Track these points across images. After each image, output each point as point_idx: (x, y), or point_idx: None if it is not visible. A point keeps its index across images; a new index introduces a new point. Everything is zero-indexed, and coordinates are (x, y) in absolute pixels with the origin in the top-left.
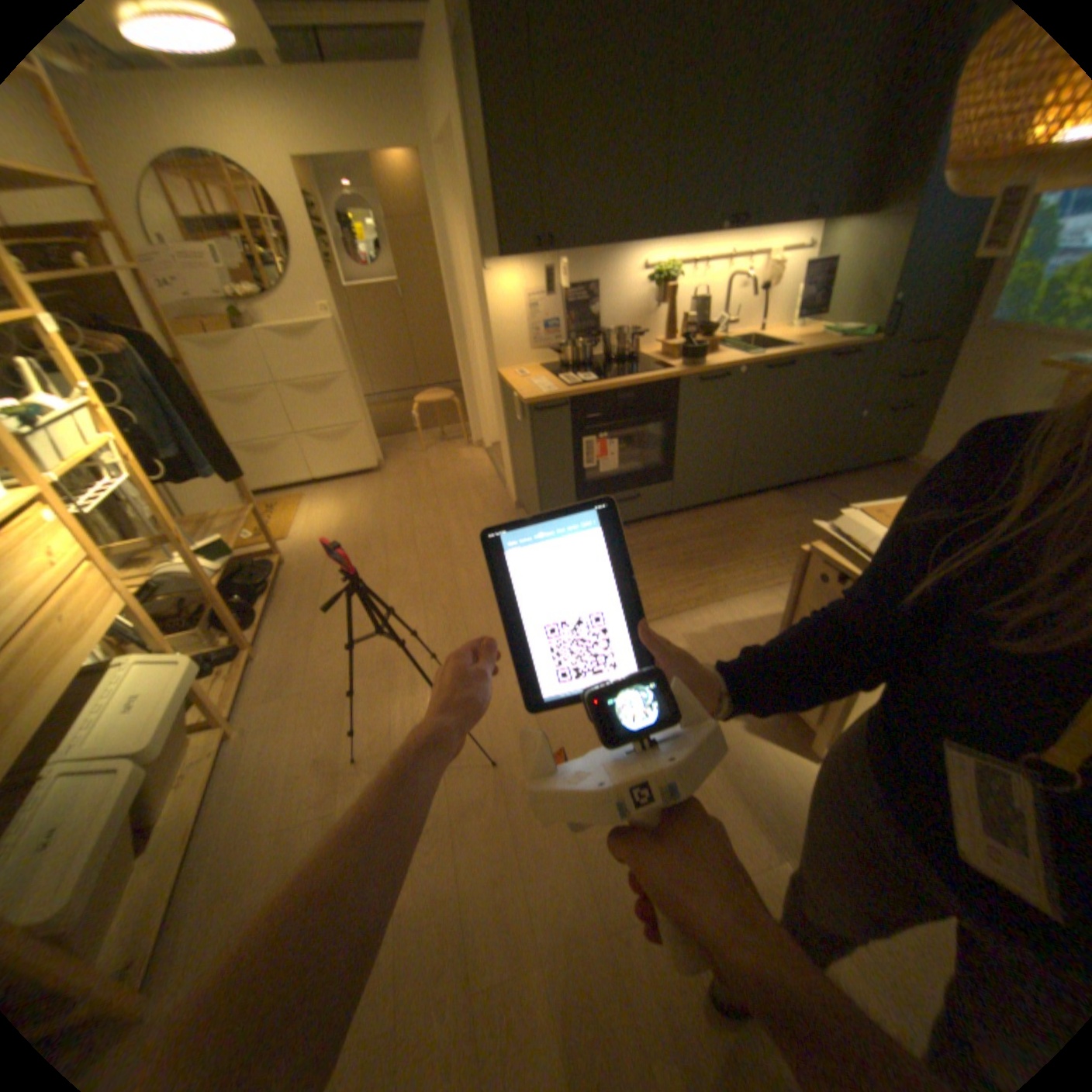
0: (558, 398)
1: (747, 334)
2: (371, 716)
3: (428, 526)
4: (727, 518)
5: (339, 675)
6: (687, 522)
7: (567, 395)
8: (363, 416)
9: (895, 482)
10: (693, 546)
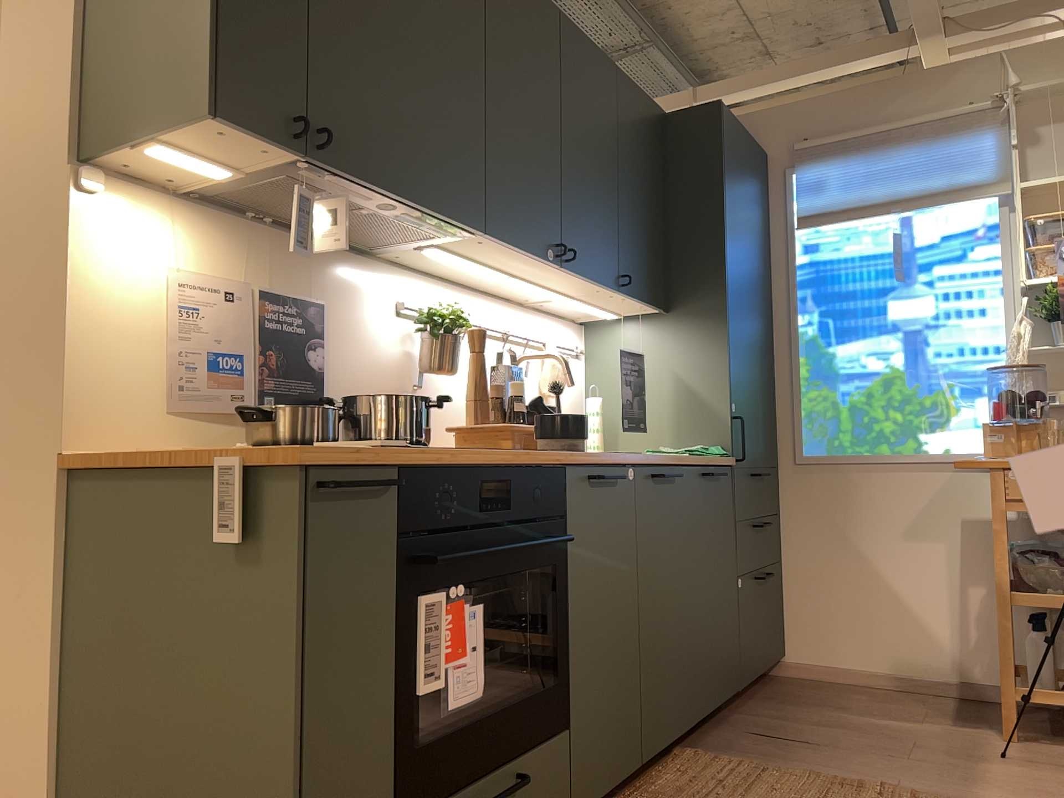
0: (378, 458)
1: None
2: None
3: None
4: None
5: None
6: None
7: (392, 459)
8: None
9: (803, 699)
10: None
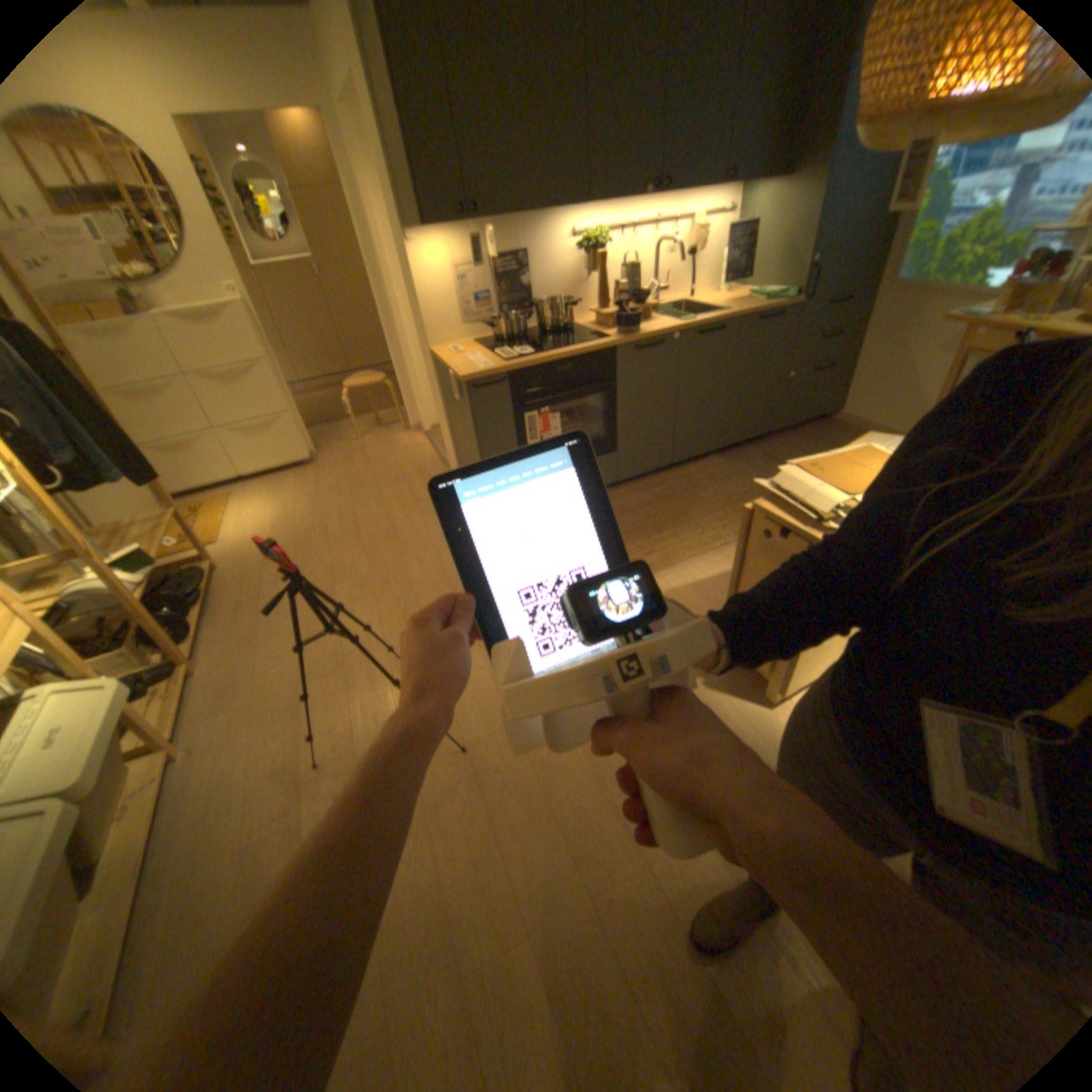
0: (495, 373)
1: (677, 300)
2: (329, 718)
3: (371, 516)
4: (671, 484)
5: (290, 679)
6: (633, 492)
7: (504, 370)
8: (287, 405)
9: (821, 439)
10: (641, 514)
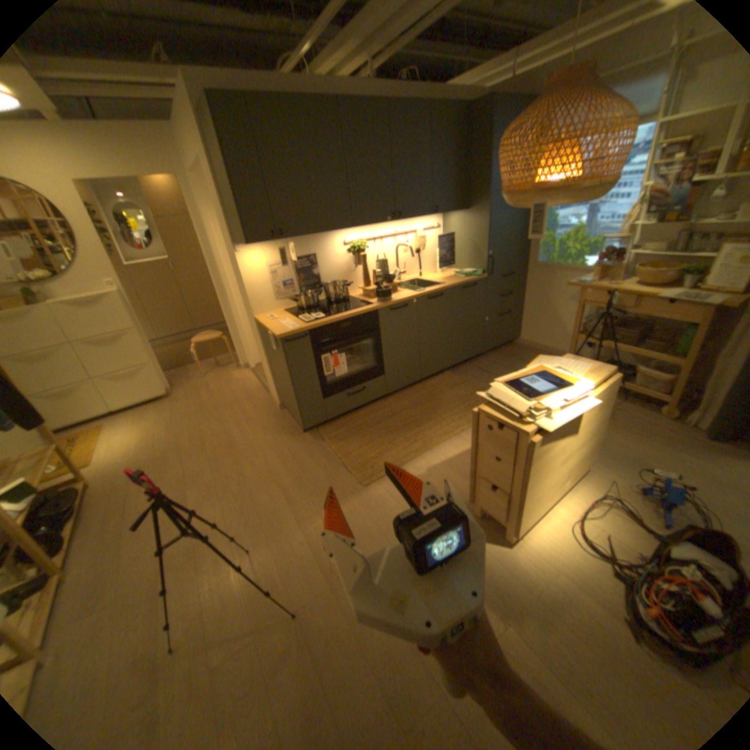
0: (300, 331)
1: (412, 278)
2: (182, 604)
3: (213, 433)
4: (422, 392)
5: (149, 574)
6: (398, 399)
7: (306, 328)
8: (149, 357)
9: (510, 355)
10: (405, 415)
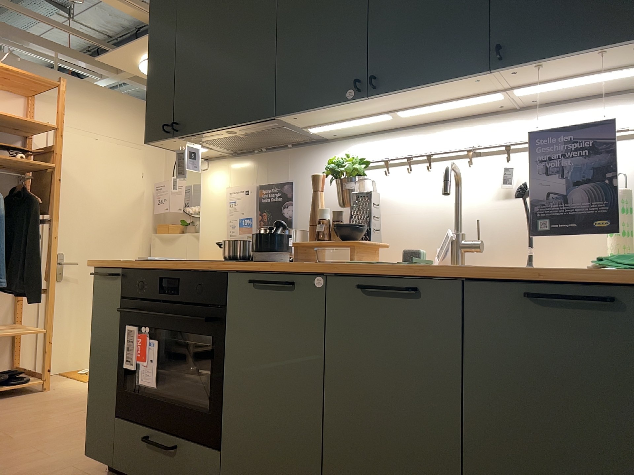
0: (111, 264)
1: None
2: None
3: None
4: None
5: None
6: None
7: (124, 265)
8: None
9: None
10: None
